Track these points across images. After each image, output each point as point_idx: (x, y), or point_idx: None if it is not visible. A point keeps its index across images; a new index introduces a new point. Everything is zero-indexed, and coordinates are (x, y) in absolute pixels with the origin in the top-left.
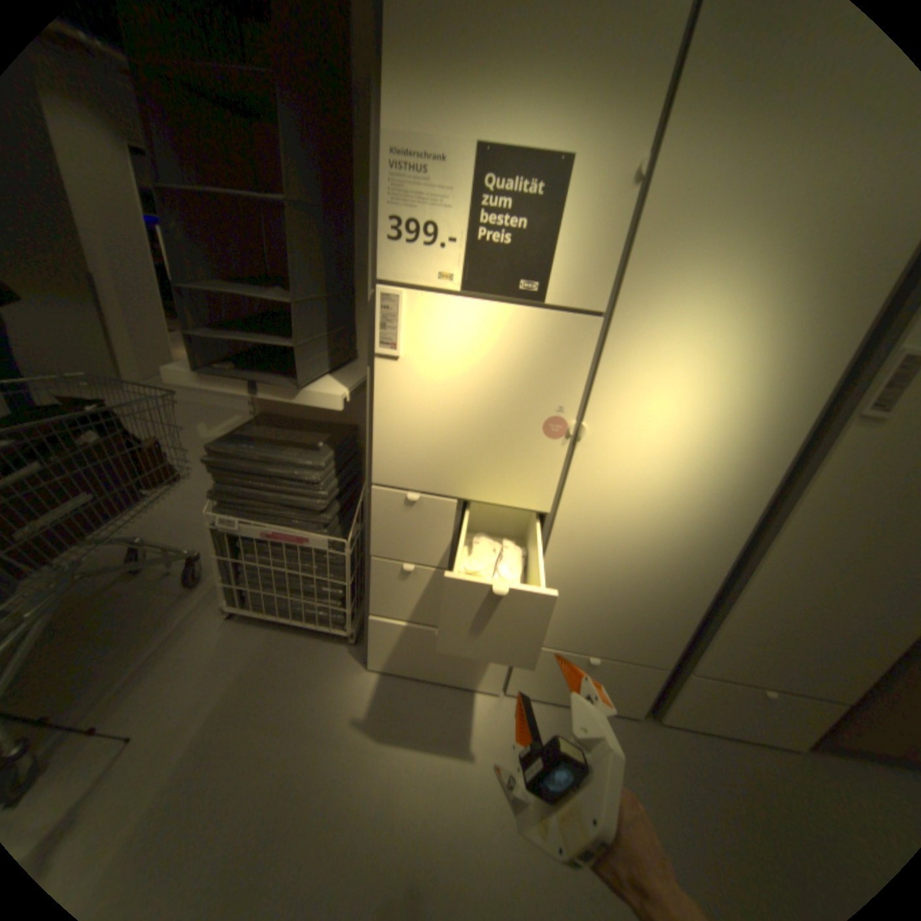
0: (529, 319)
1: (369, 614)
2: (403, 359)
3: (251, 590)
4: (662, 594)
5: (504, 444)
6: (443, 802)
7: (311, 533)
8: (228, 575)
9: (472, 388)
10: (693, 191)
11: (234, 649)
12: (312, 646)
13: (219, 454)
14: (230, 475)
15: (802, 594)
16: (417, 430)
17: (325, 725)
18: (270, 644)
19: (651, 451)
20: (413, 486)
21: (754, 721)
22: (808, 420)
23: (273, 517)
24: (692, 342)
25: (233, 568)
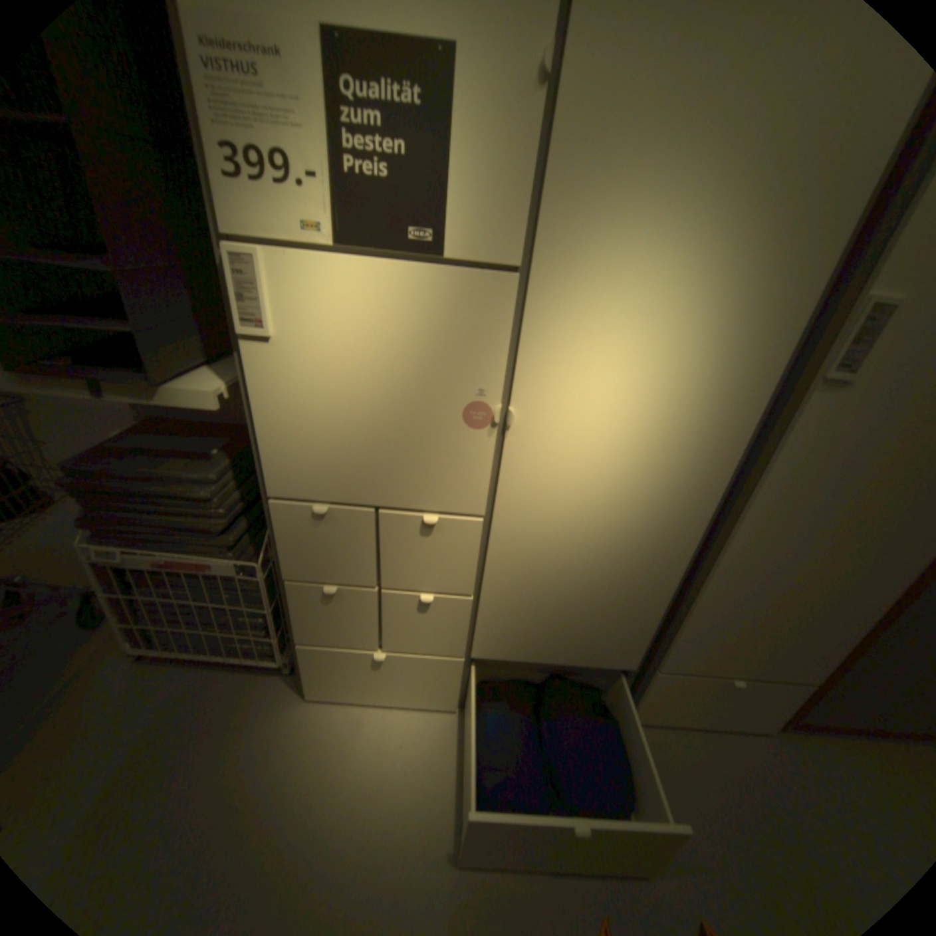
0: (427, 278)
1: (296, 643)
2: (275, 340)
3: (155, 628)
4: (619, 593)
5: (420, 438)
6: (390, 849)
7: (213, 558)
8: (123, 614)
9: (369, 372)
10: (615, 92)
11: (143, 696)
12: (239, 682)
13: (79, 473)
14: (99, 498)
15: (767, 581)
16: (310, 428)
17: (252, 776)
18: (188, 686)
19: (592, 436)
20: (318, 497)
21: (724, 710)
22: (767, 388)
23: (163, 543)
24: (630, 300)
25: (128, 606)
